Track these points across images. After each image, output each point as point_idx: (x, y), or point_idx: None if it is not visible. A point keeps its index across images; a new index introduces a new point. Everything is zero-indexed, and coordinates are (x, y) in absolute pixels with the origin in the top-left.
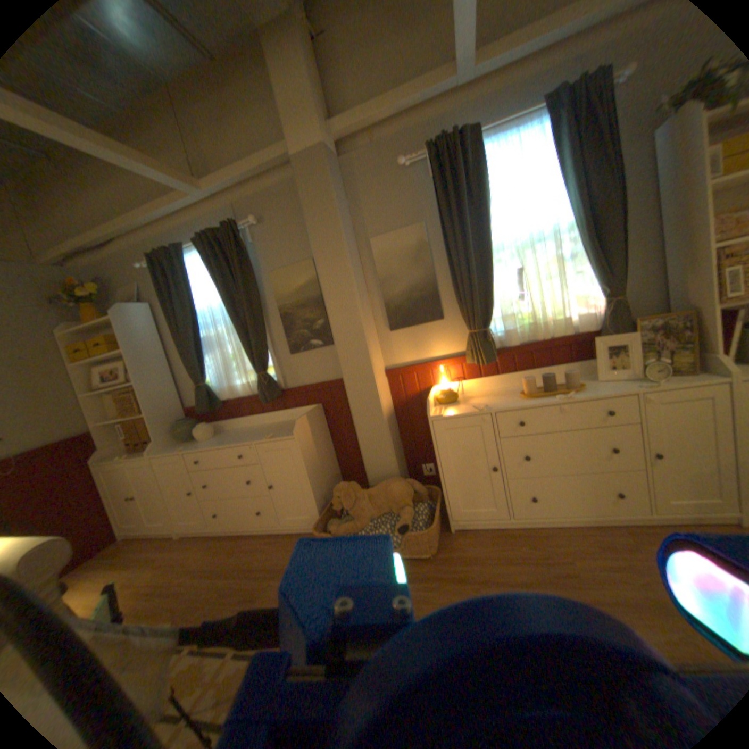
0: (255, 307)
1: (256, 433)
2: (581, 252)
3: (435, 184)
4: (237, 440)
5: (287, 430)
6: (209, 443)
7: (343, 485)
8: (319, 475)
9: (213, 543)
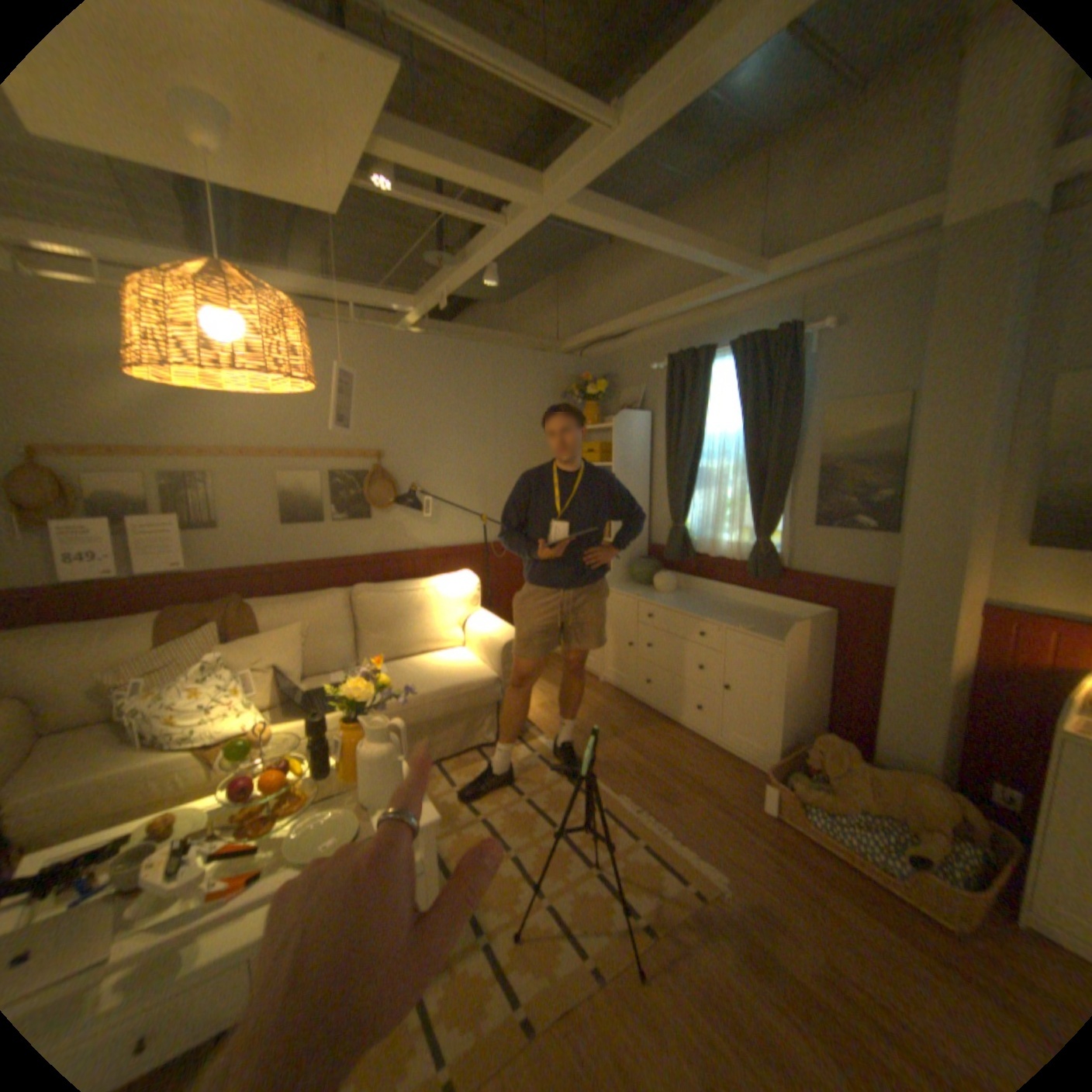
0: (786, 449)
1: (729, 614)
2: None
3: None
4: (704, 613)
5: (774, 629)
6: (669, 601)
7: (835, 742)
8: (799, 707)
9: (638, 710)
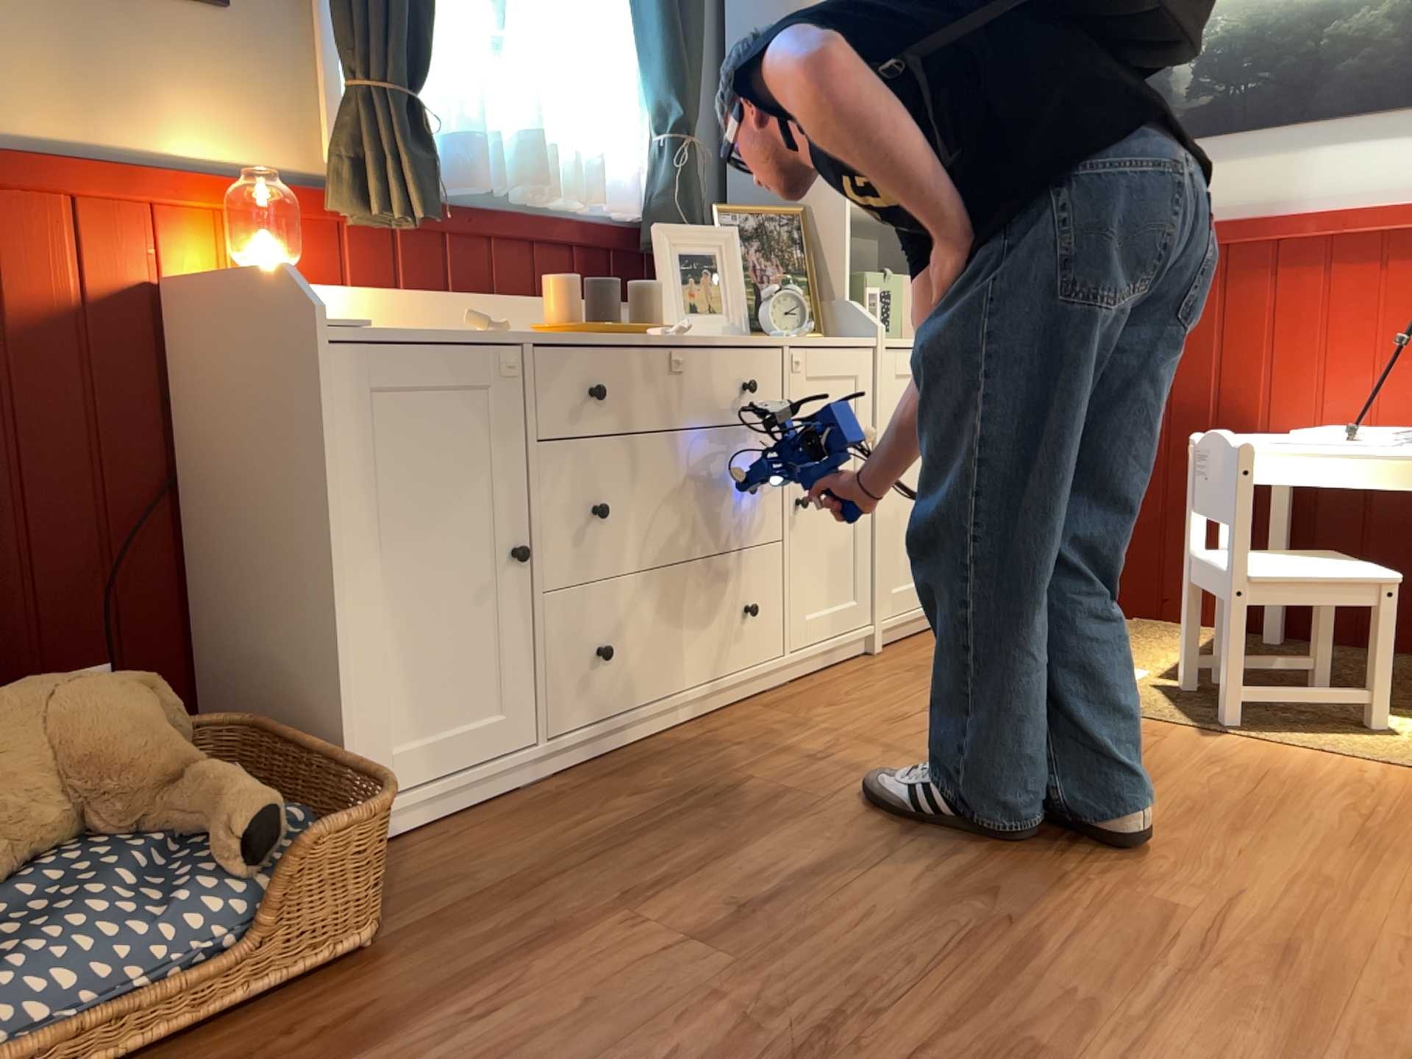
0: None
1: None
2: None
3: None
4: None
5: None
6: None
7: None
8: None
9: None
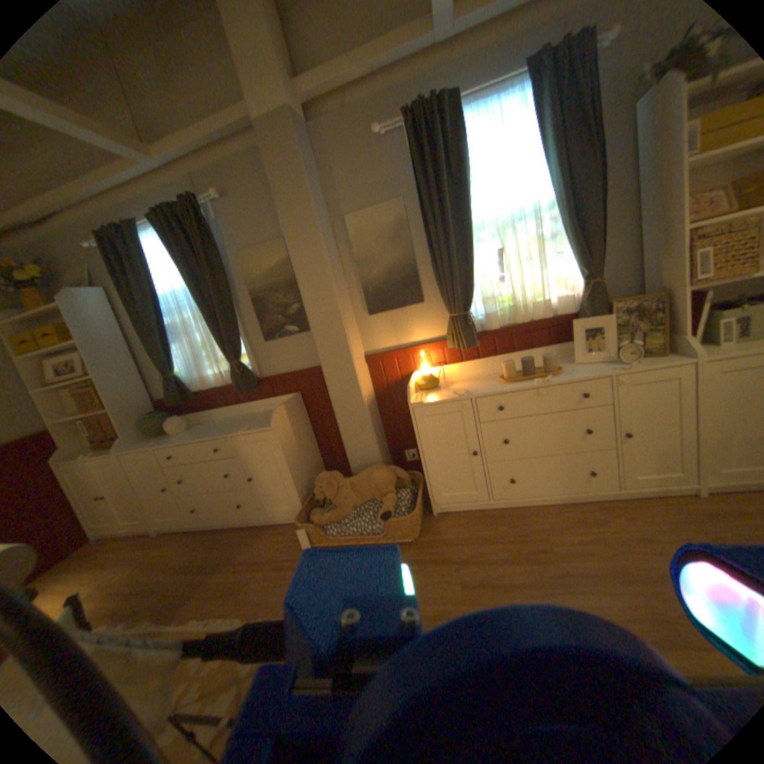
0: (223, 291)
1: (232, 425)
2: (561, 231)
3: (413, 156)
4: (211, 433)
5: (264, 421)
6: (181, 437)
7: (325, 474)
8: (300, 465)
9: (192, 538)
